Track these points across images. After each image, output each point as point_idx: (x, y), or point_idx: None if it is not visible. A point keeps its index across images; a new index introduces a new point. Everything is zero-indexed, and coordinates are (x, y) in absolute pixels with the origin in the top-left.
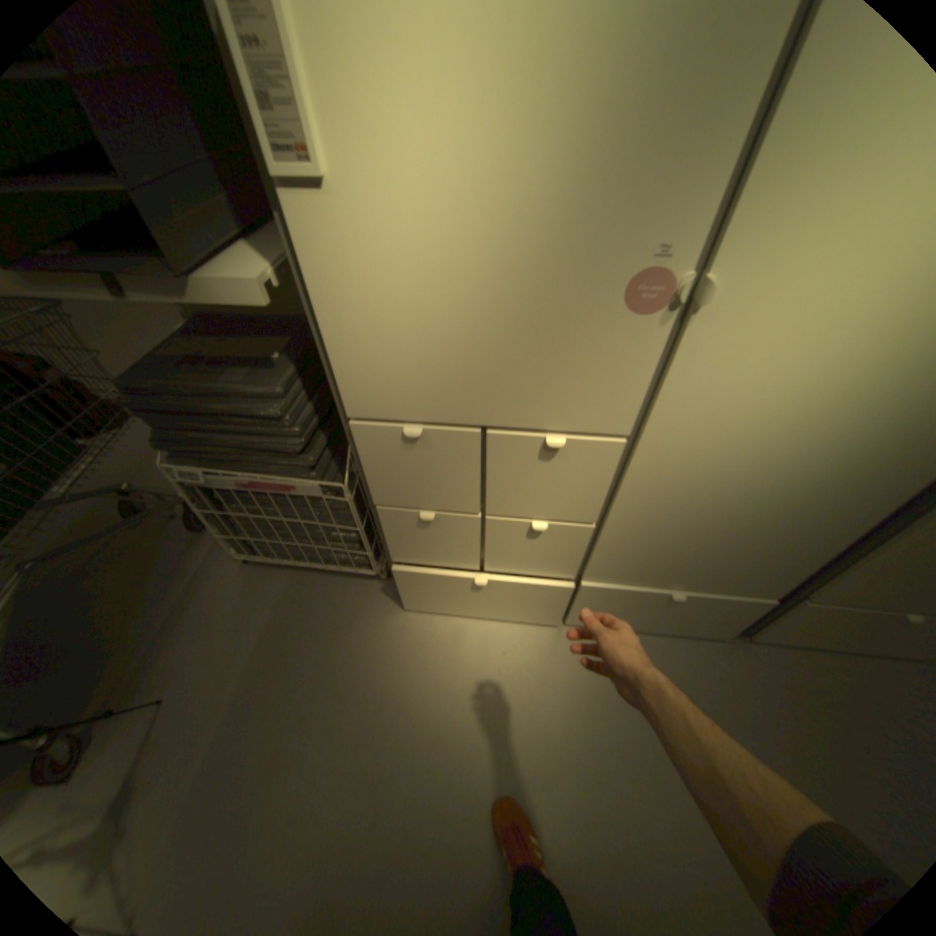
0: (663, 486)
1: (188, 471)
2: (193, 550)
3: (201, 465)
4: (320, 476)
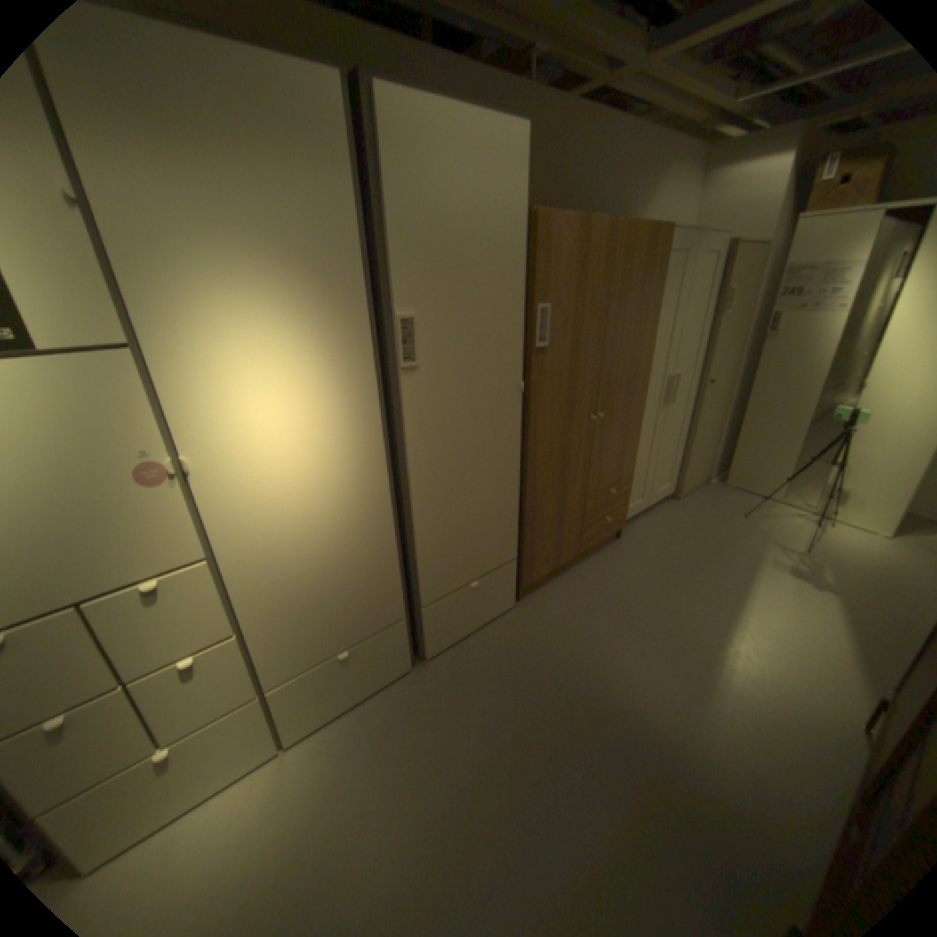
0: (258, 580)
1: None
2: None
3: None
4: None
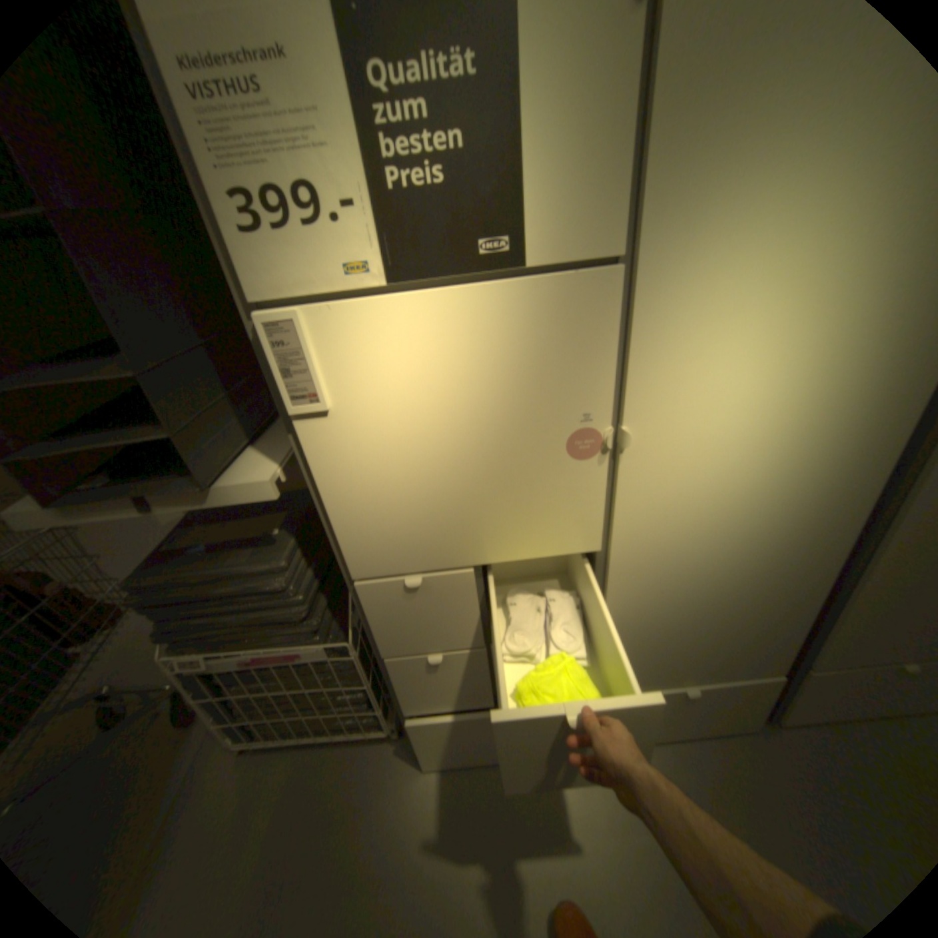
0: (642, 588)
1: (187, 660)
2: (180, 751)
3: (200, 651)
4: (323, 638)
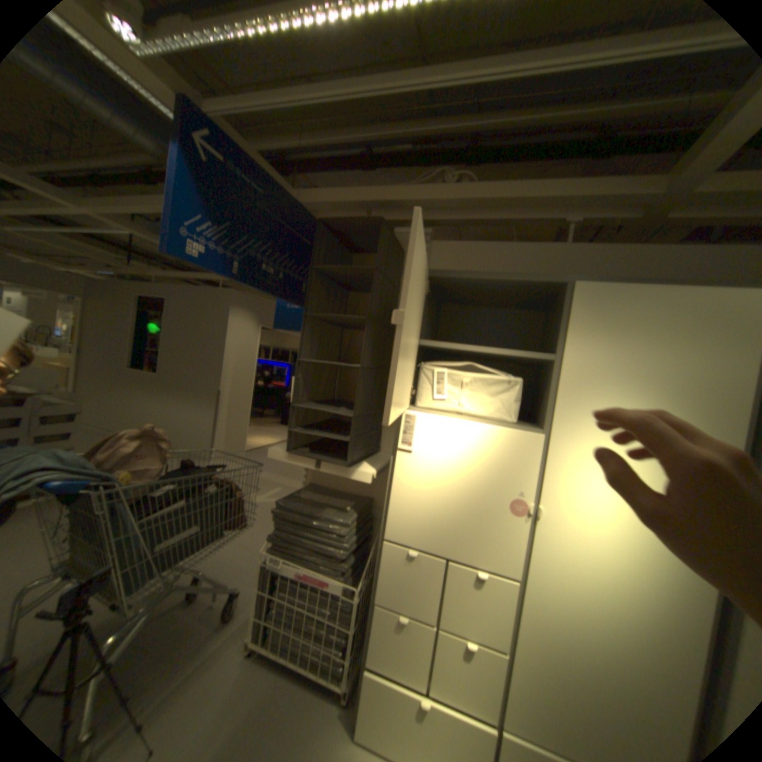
0: (546, 627)
1: (274, 560)
2: (216, 636)
3: (282, 558)
4: (344, 582)
